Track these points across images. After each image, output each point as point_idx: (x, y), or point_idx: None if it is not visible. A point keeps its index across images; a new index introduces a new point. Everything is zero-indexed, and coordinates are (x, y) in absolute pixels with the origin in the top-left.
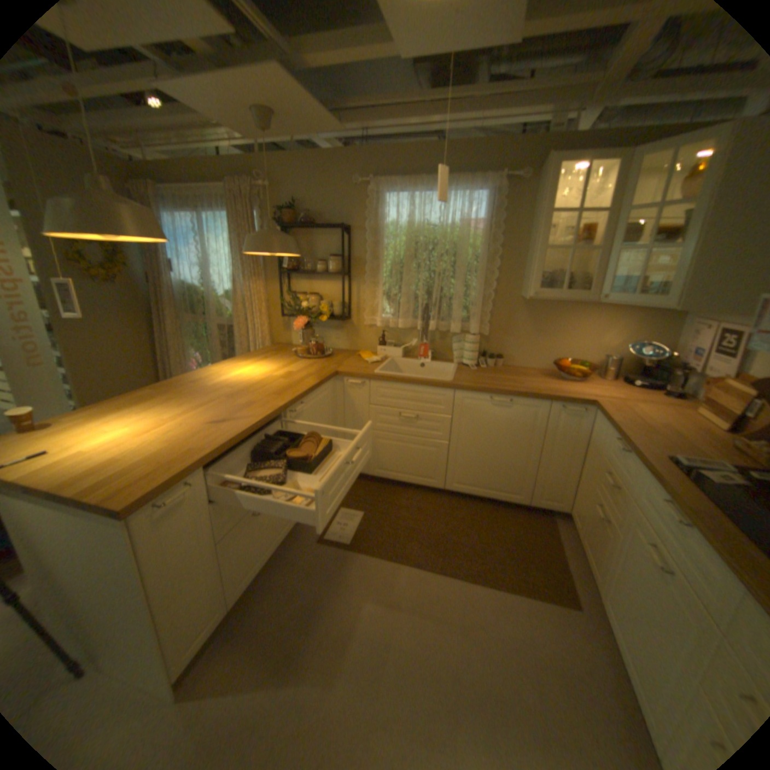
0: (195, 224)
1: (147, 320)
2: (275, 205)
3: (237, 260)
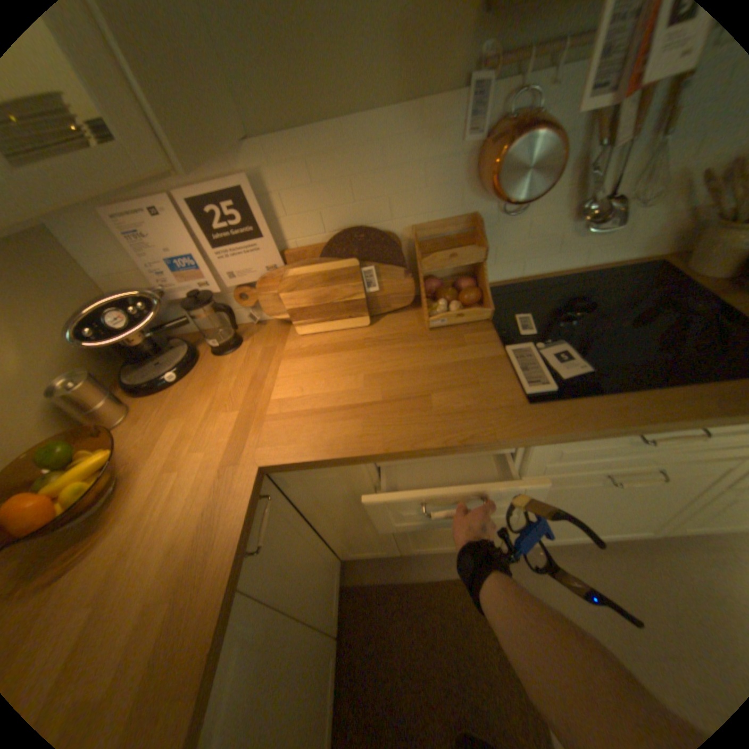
0: None
1: None
2: None
3: None
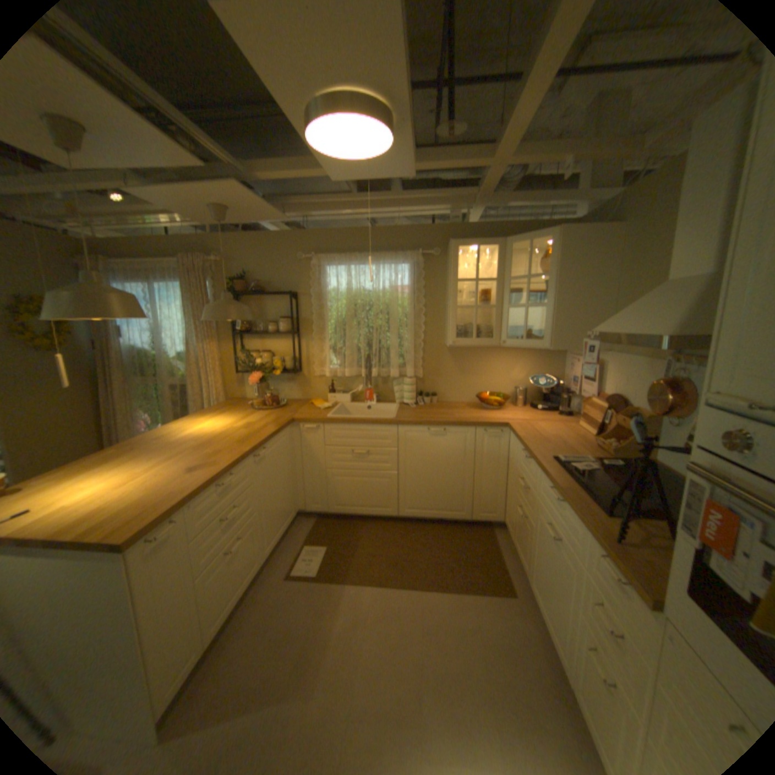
0: (146, 294)
1: (91, 385)
2: (227, 276)
3: (191, 325)
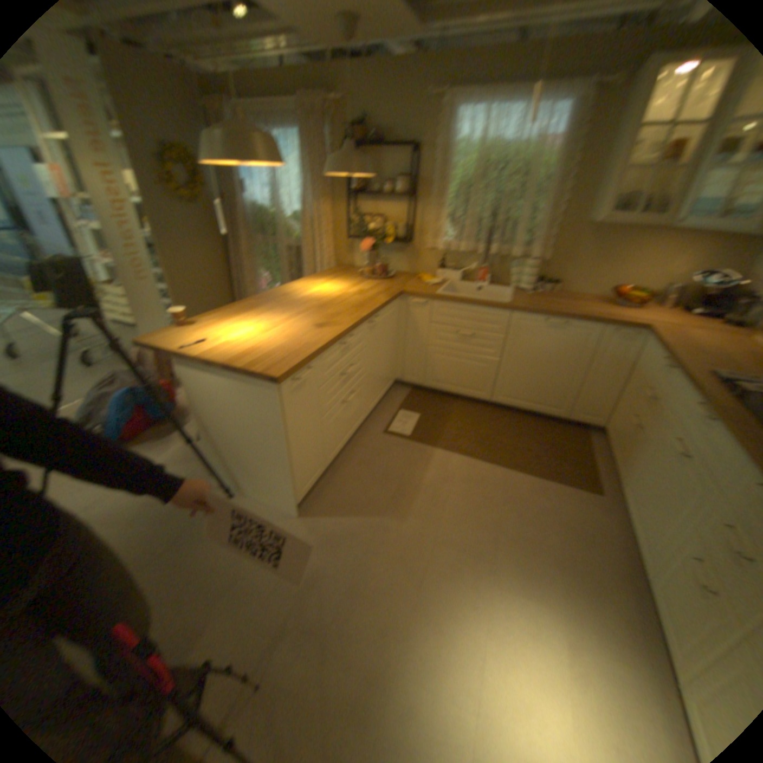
0: None
1: (225, 239)
2: (346, 119)
3: (309, 180)
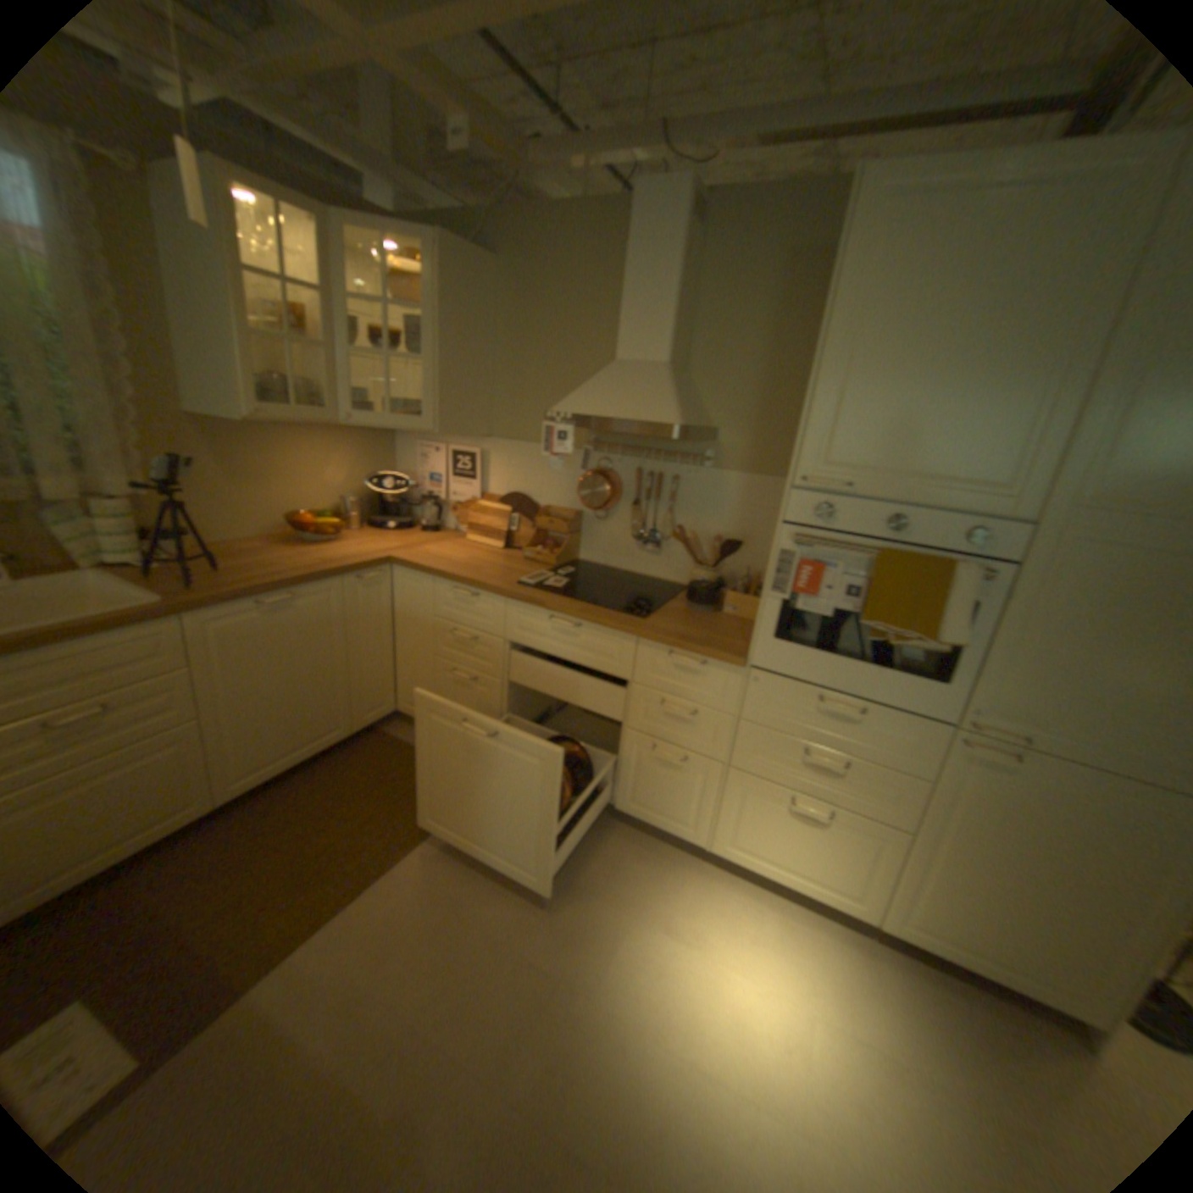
0: None
1: None
2: None
3: None
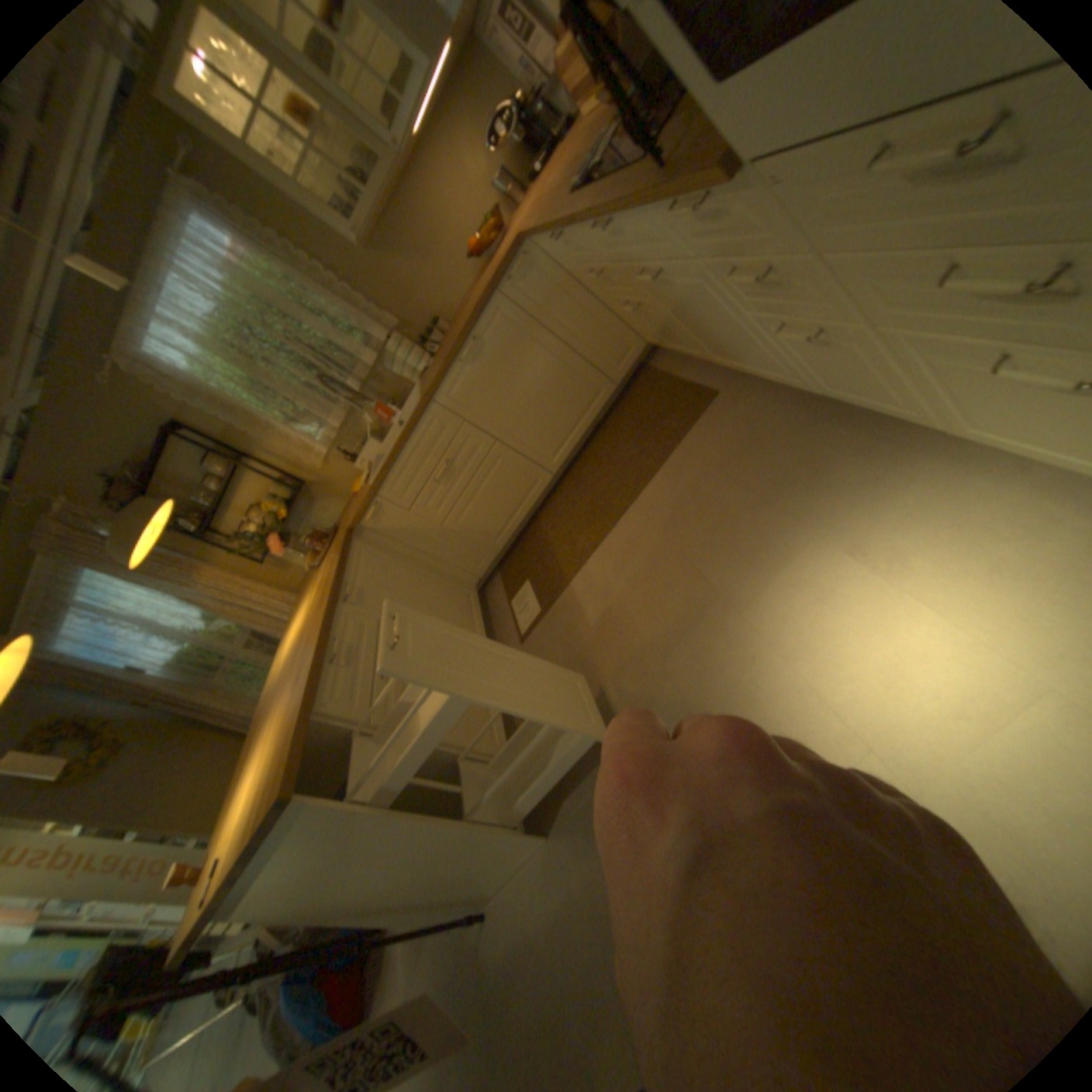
0: (89, 615)
1: (201, 727)
2: (101, 501)
3: (162, 584)
